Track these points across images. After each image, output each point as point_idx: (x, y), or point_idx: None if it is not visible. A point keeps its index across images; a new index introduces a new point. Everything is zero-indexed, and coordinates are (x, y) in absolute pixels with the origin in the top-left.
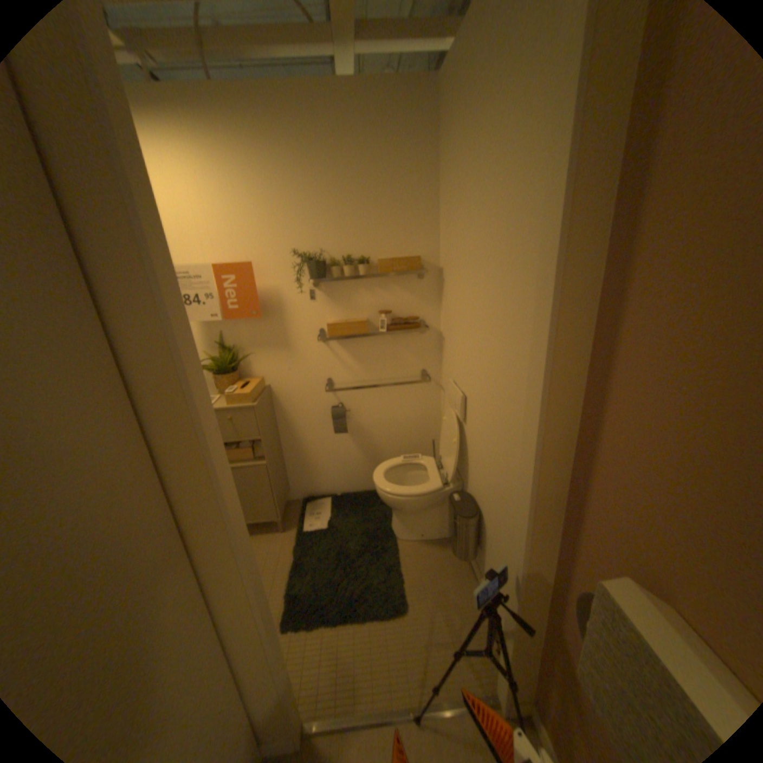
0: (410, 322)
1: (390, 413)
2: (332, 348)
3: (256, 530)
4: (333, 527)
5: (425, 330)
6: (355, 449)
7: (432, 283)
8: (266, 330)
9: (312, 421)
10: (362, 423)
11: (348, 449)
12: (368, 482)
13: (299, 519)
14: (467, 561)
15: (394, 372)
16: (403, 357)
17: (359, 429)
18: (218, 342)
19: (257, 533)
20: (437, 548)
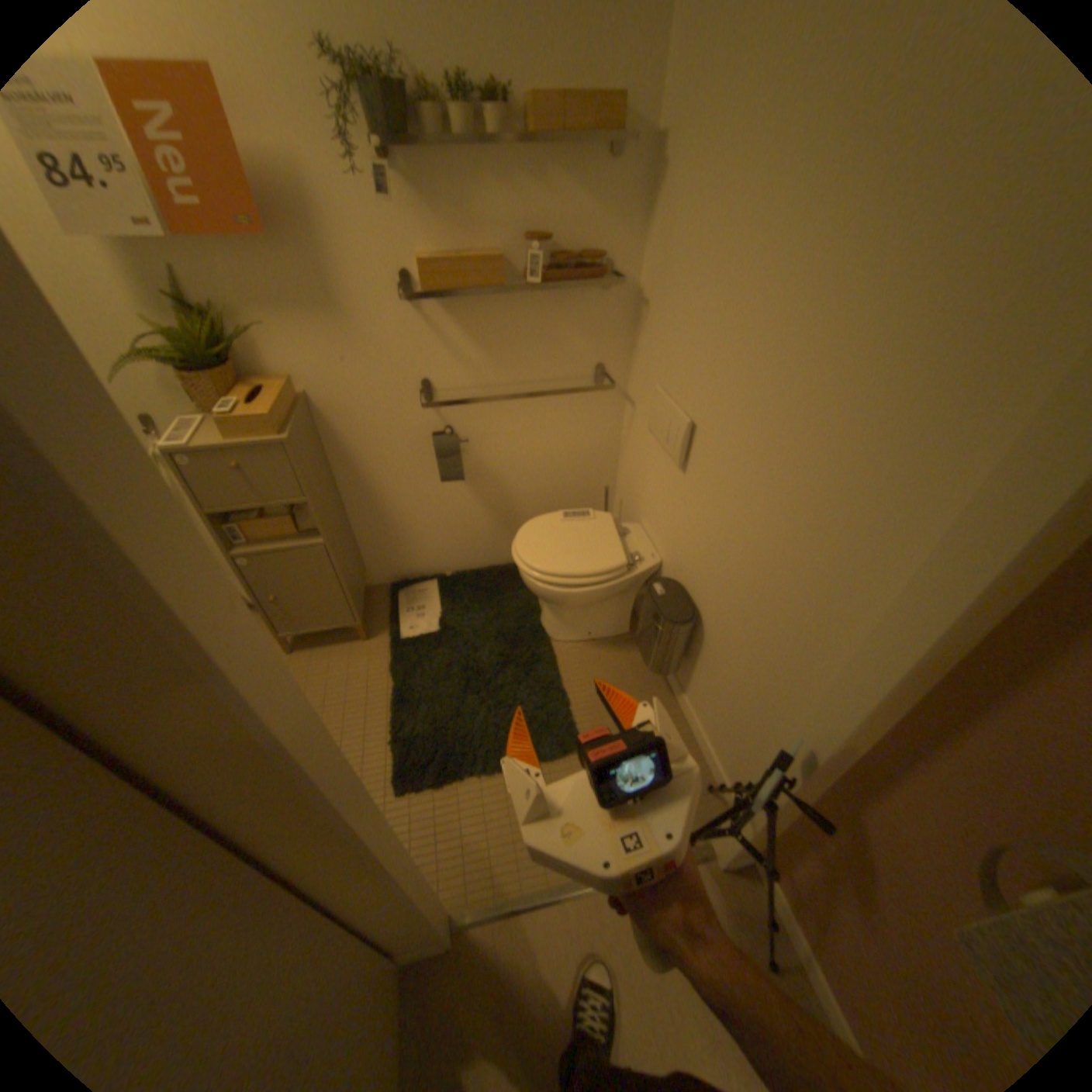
0: (585, 261)
1: (537, 443)
2: (427, 314)
3: (319, 637)
4: (449, 627)
5: (610, 282)
6: (475, 503)
7: (639, 168)
8: (278, 267)
9: (397, 460)
10: (488, 460)
11: (463, 505)
12: (496, 553)
13: (390, 616)
14: (665, 674)
15: (547, 367)
16: (566, 336)
17: (482, 472)
18: (170, 292)
19: (323, 643)
20: (611, 649)
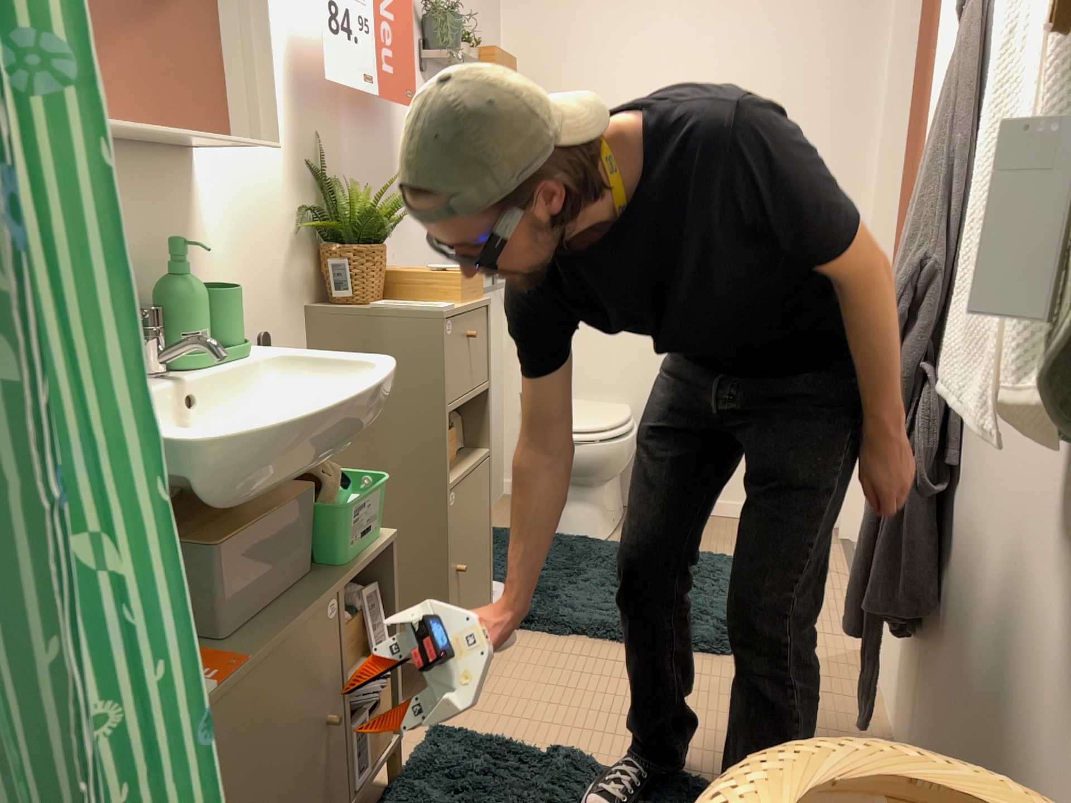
0: None
1: None
2: None
3: None
4: None
5: None
6: None
7: None
8: (376, 154)
9: None
10: None
11: None
12: None
13: None
14: None
15: None
16: None
17: None
18: (318, 166)
19: None
20: None
